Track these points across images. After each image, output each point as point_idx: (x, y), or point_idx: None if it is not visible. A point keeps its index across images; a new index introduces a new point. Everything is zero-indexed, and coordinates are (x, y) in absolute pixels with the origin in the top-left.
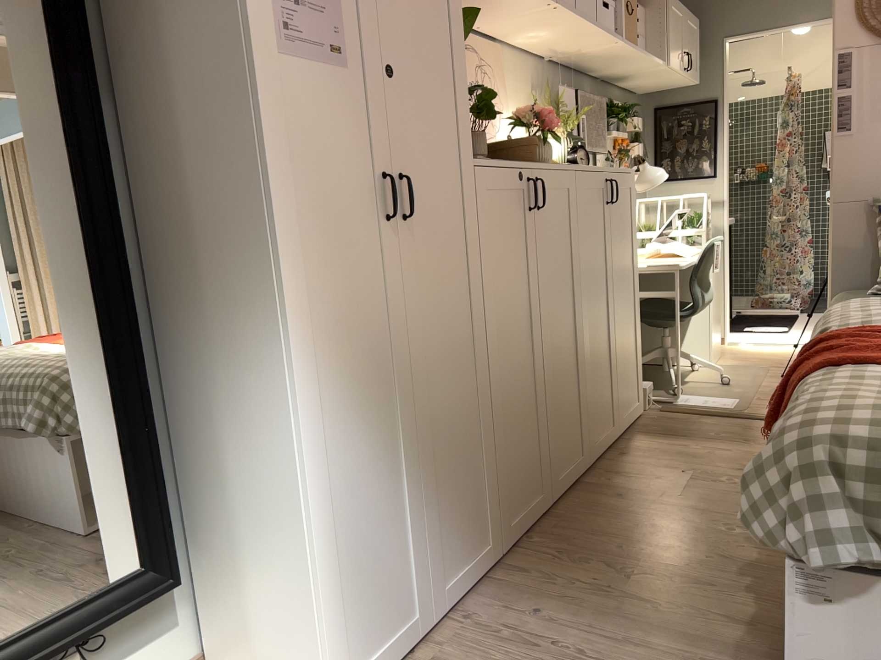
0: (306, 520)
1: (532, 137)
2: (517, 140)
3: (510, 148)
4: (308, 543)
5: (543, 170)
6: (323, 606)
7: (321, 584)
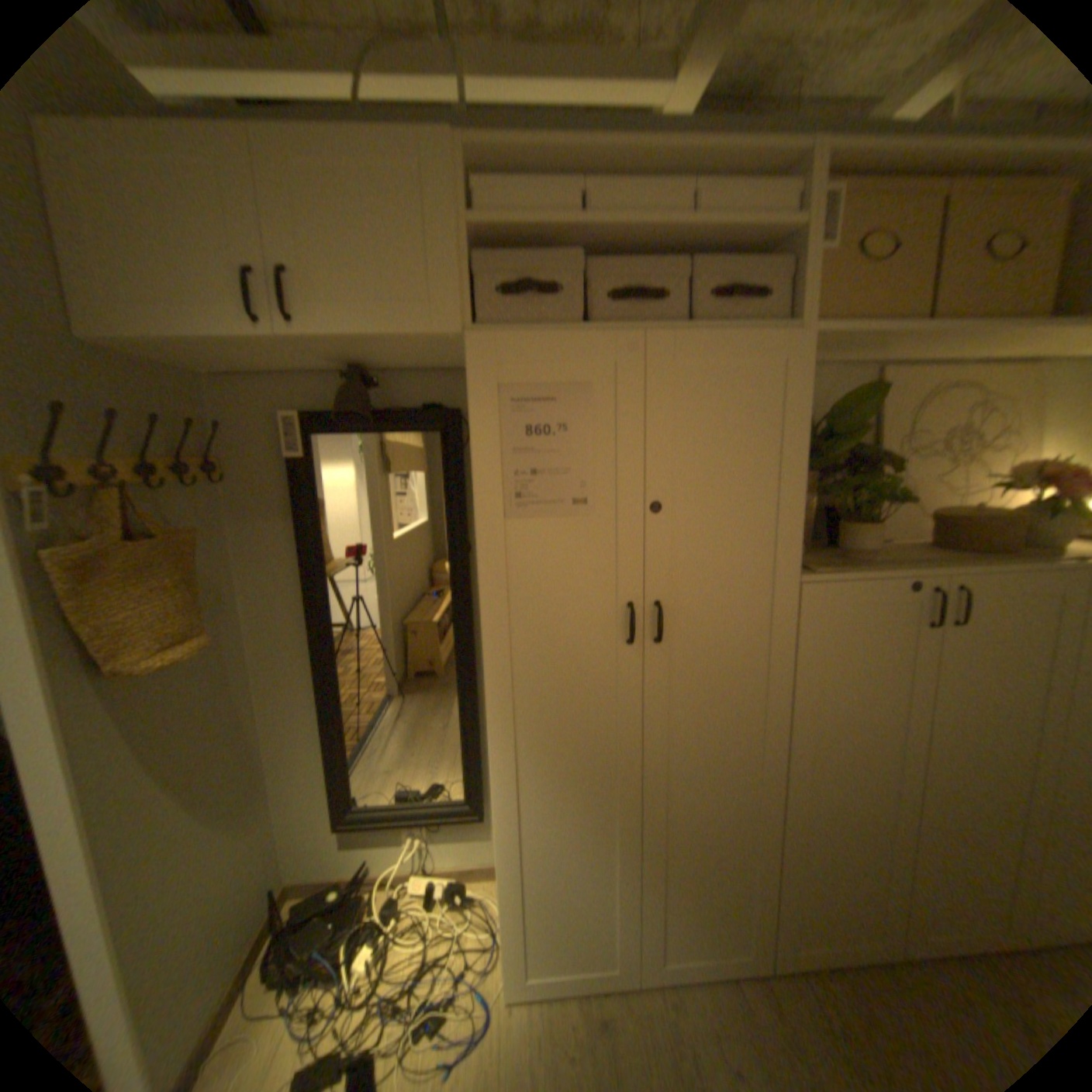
0: (497, 857)
1: (1009, 518)
2: (1002, 509)
3: (965, 527)
4: (498, 874)
5: (983, 577)
6: (508, 920)
7: (508, 904)
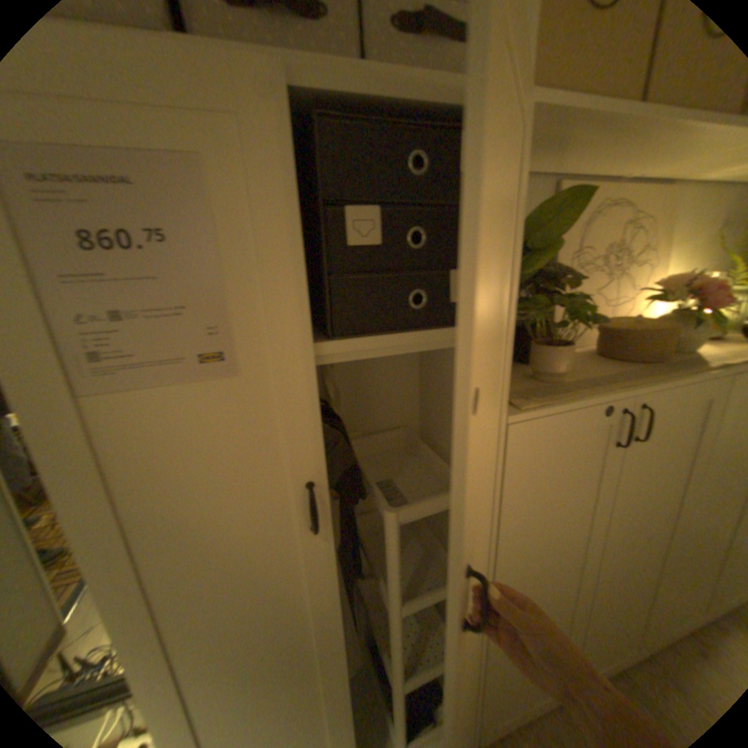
0: None
1: (670, 329)
2: (654, 319)
3: (632, 339)
4: None
5: (661, 392)
6: None
7: None
